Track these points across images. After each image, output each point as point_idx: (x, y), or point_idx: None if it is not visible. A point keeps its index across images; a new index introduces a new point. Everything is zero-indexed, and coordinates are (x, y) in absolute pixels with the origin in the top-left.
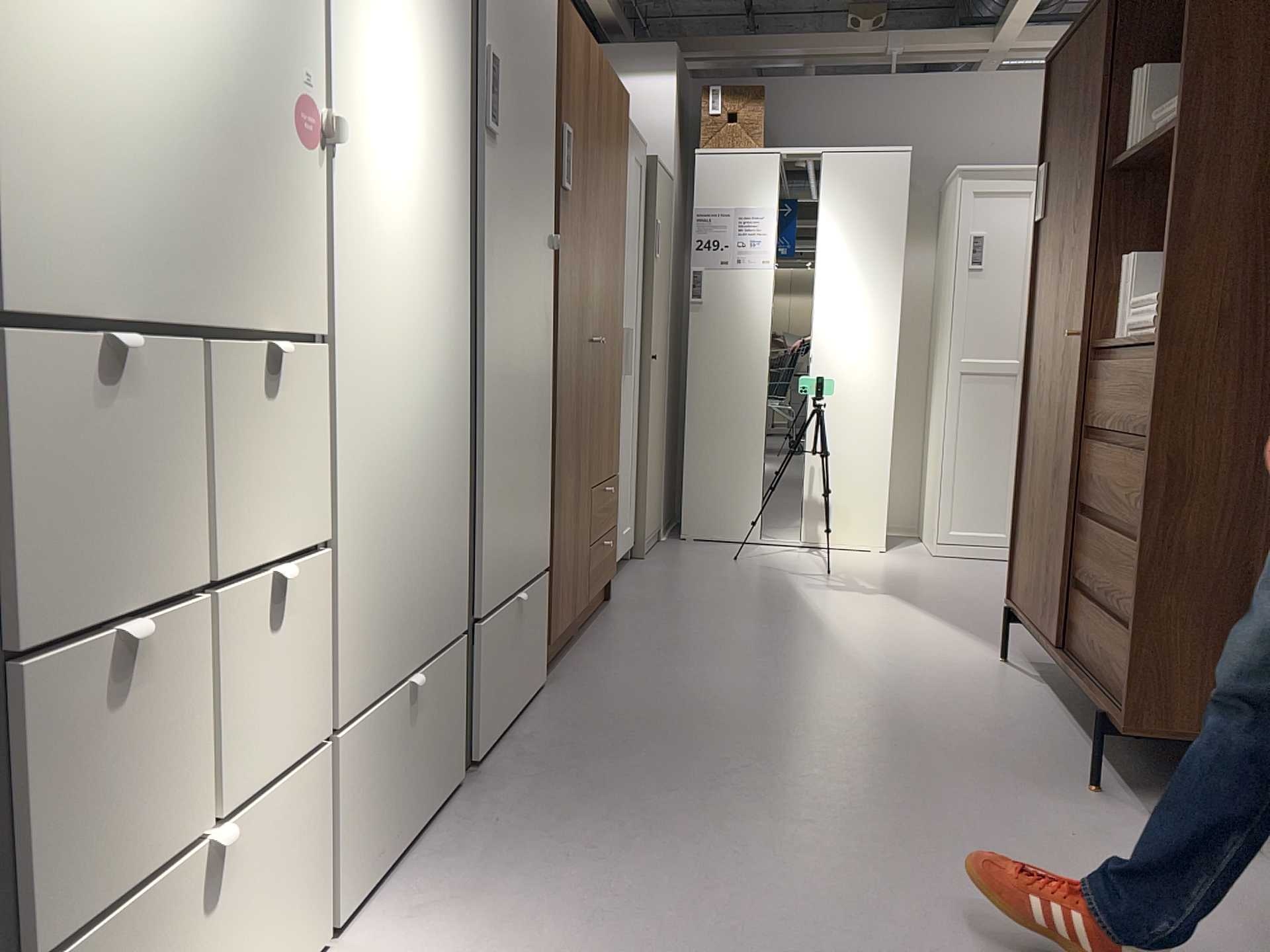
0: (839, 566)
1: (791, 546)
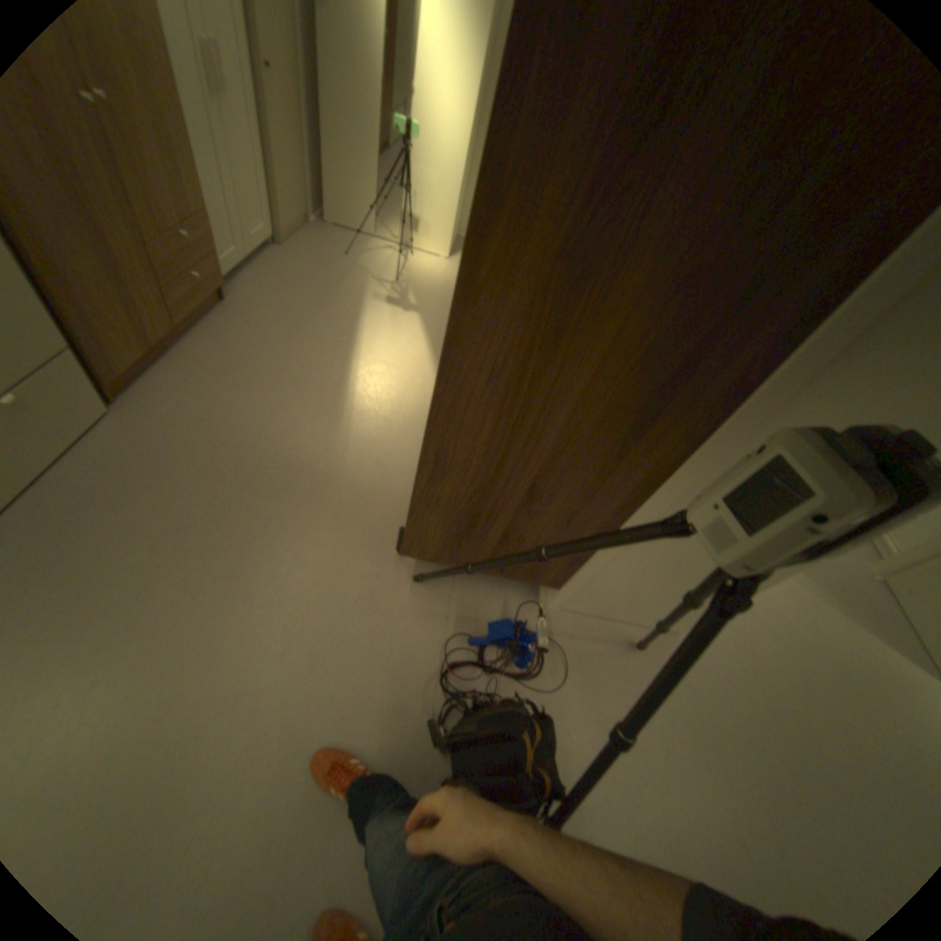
0: (409, 273)
1: (392, 243)
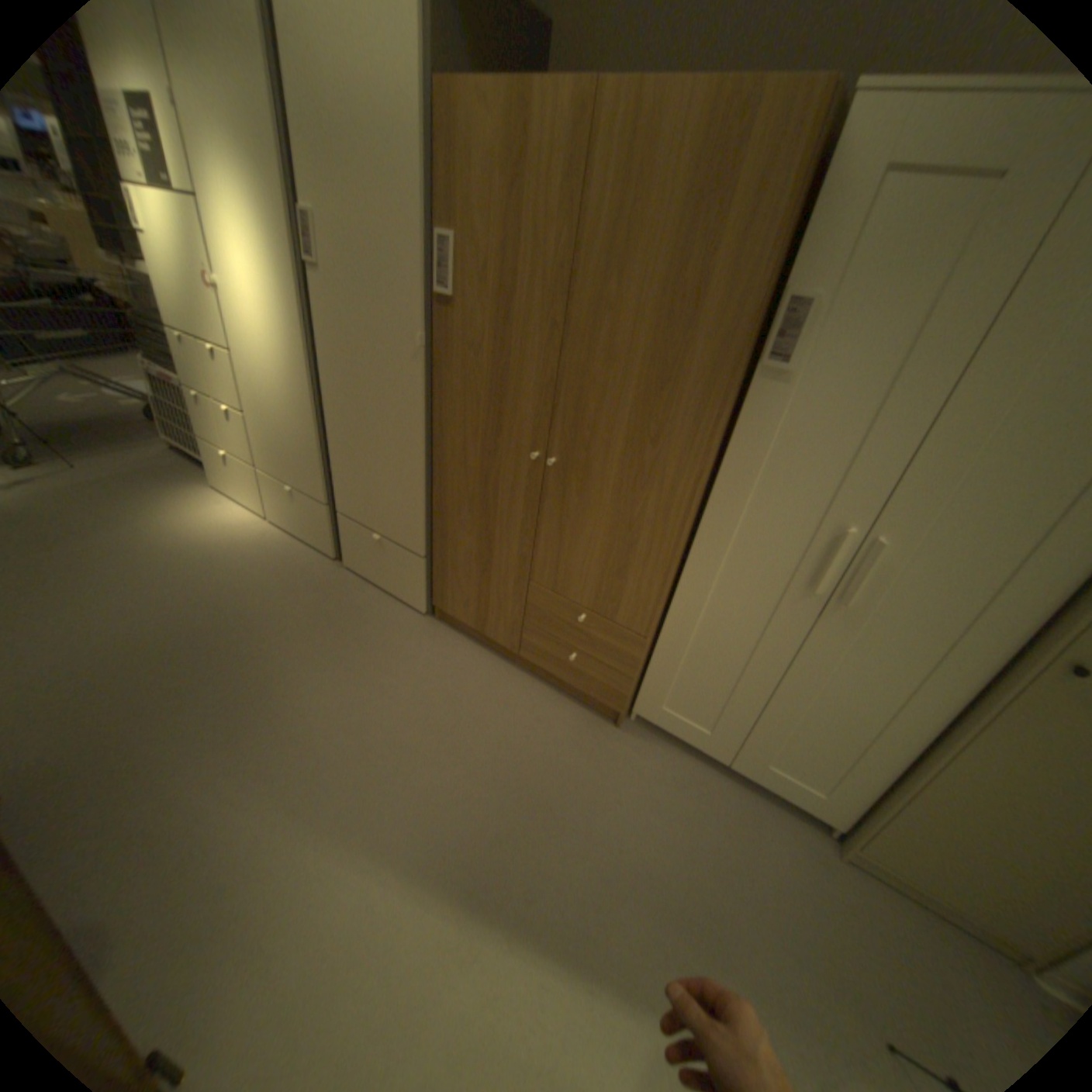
0: None
1: None
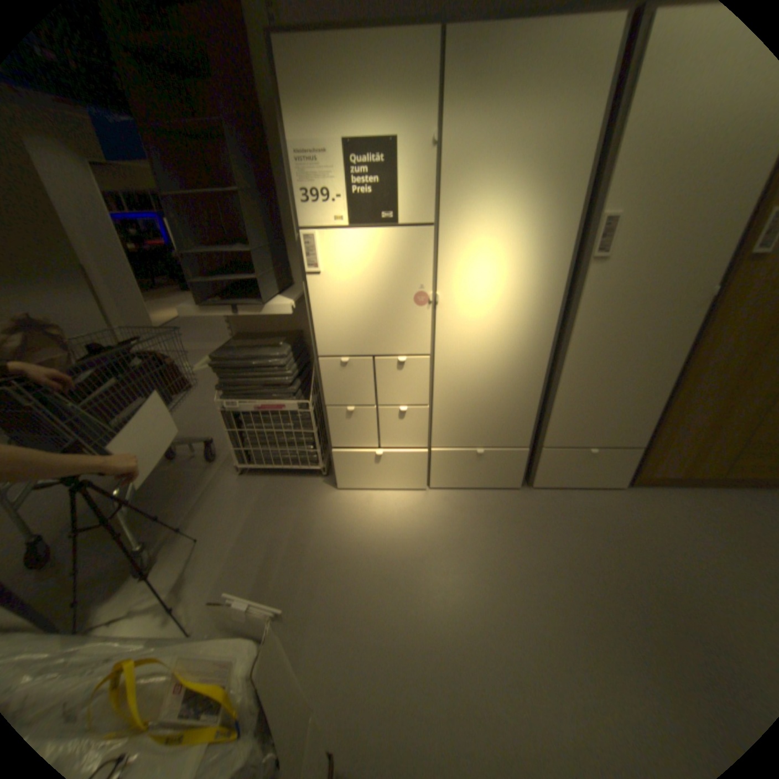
0: None
1: None
